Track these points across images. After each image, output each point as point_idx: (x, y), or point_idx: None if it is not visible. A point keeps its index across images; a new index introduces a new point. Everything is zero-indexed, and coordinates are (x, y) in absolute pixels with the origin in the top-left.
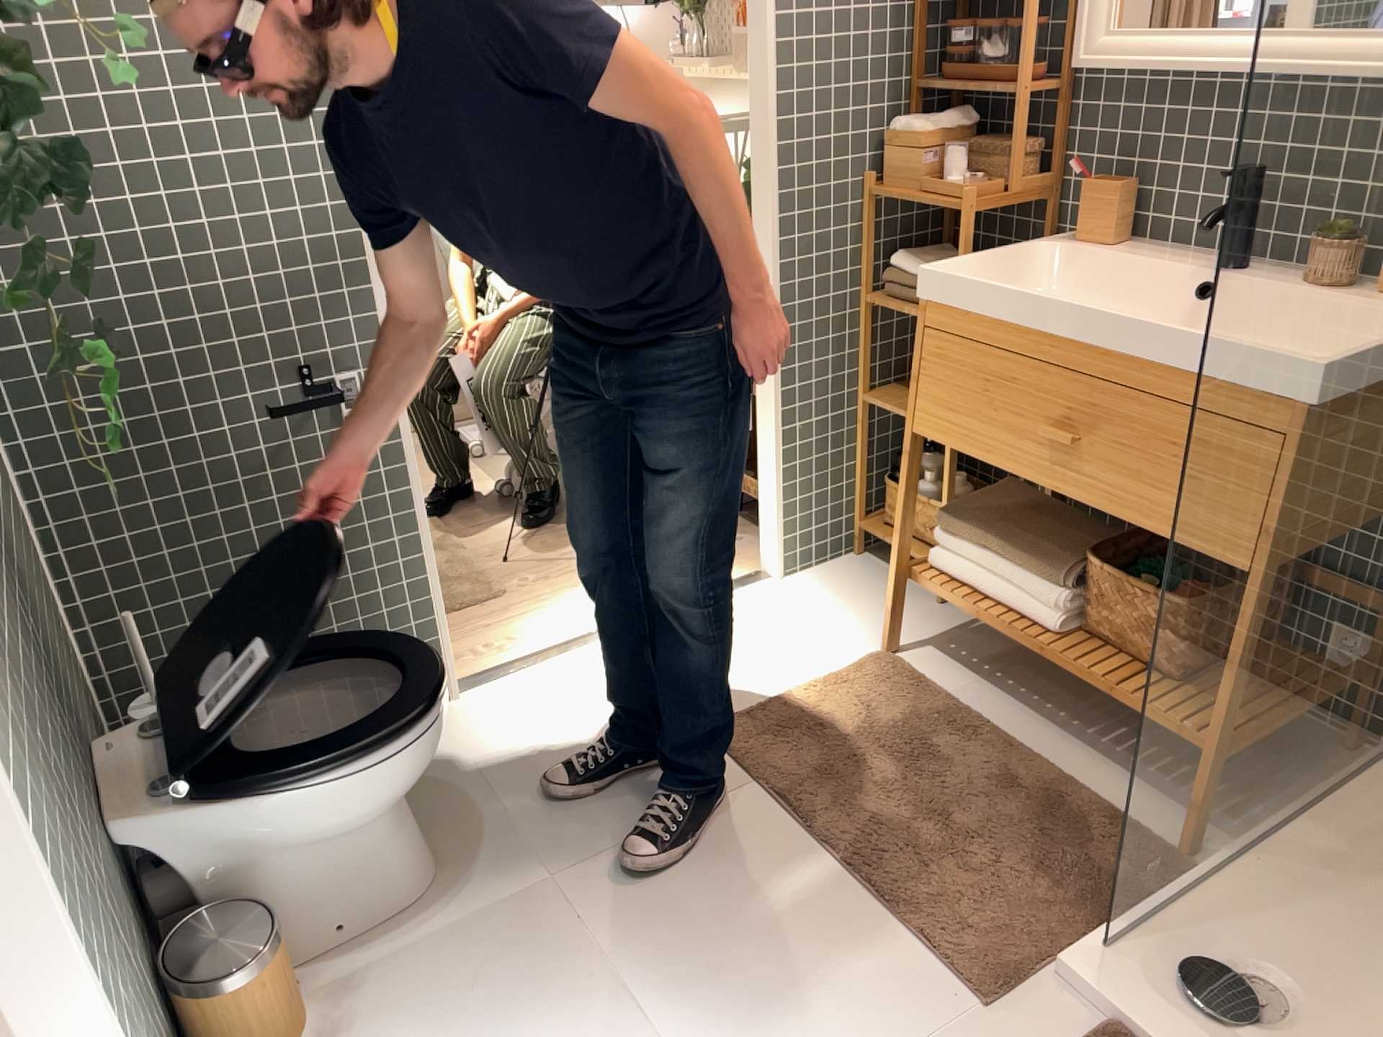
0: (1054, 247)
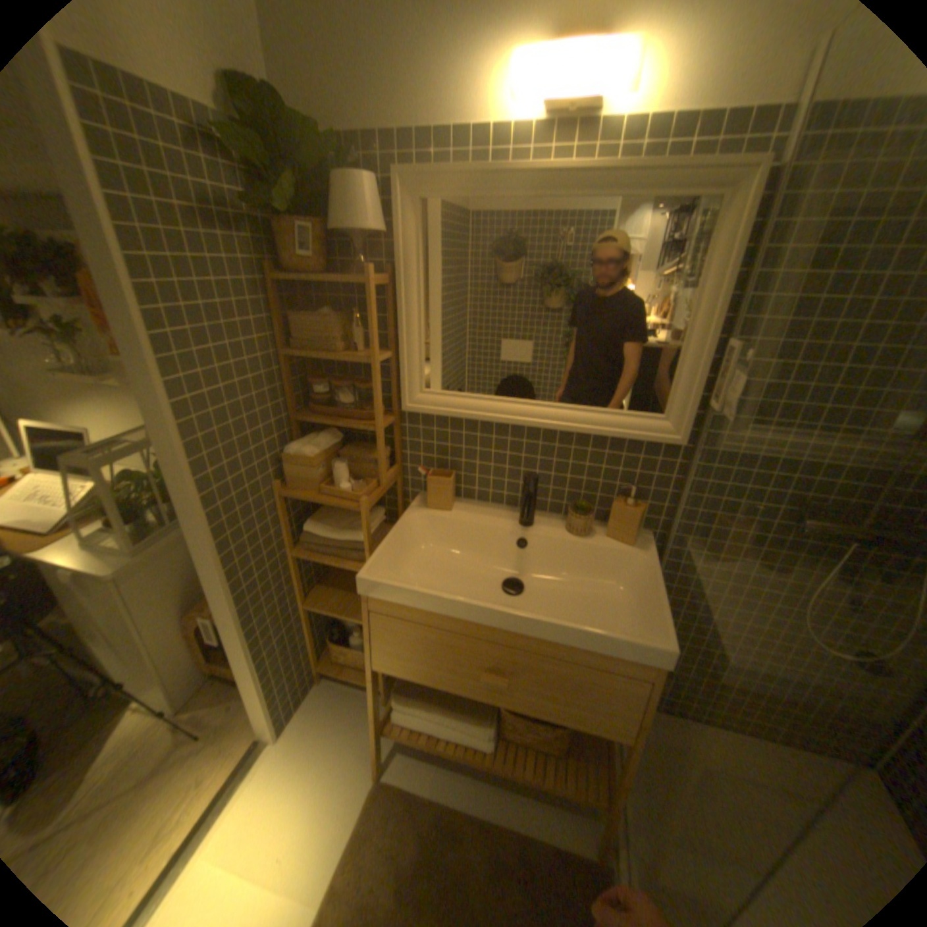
0: (422, 517)
